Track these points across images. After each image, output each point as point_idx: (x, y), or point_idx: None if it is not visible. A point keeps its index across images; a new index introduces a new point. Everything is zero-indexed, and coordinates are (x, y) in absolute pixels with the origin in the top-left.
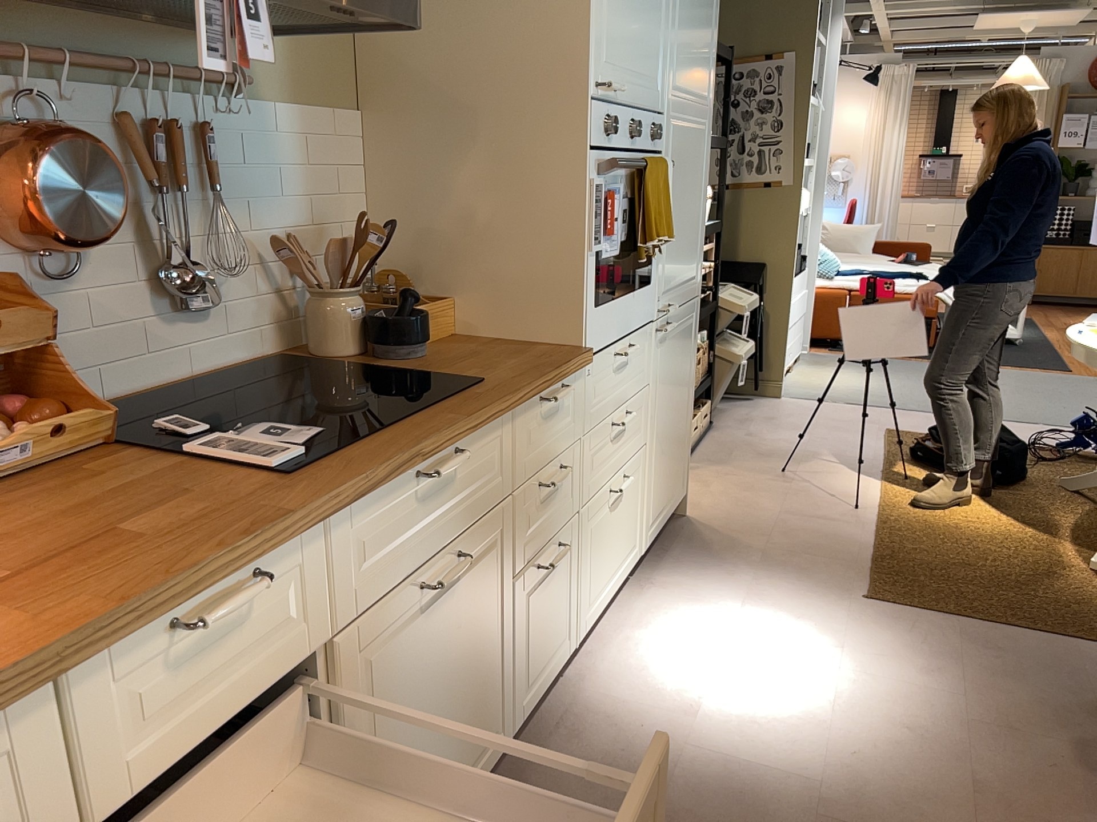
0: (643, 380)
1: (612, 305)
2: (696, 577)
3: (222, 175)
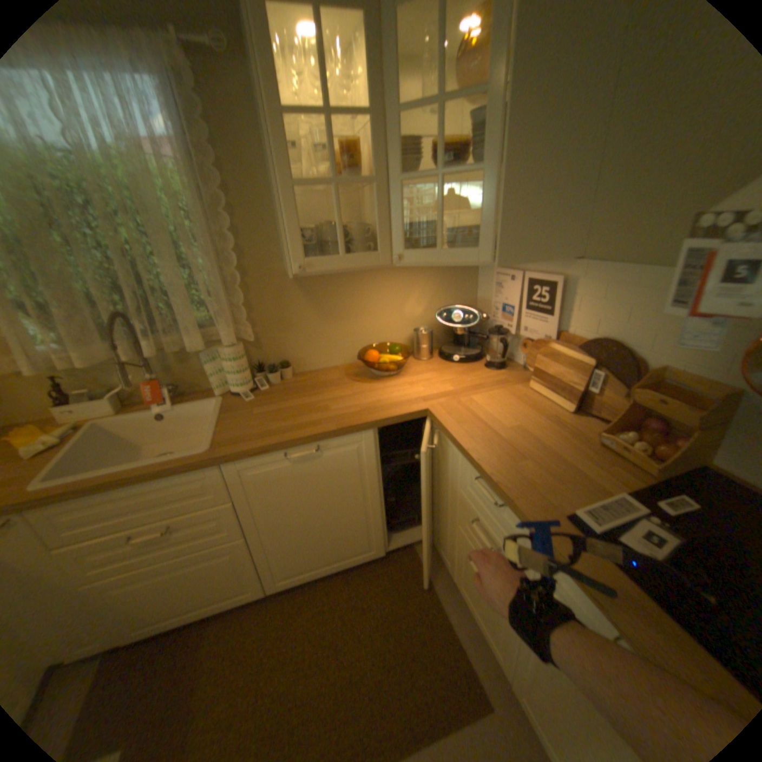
0: None
1: None
2: None
3: None
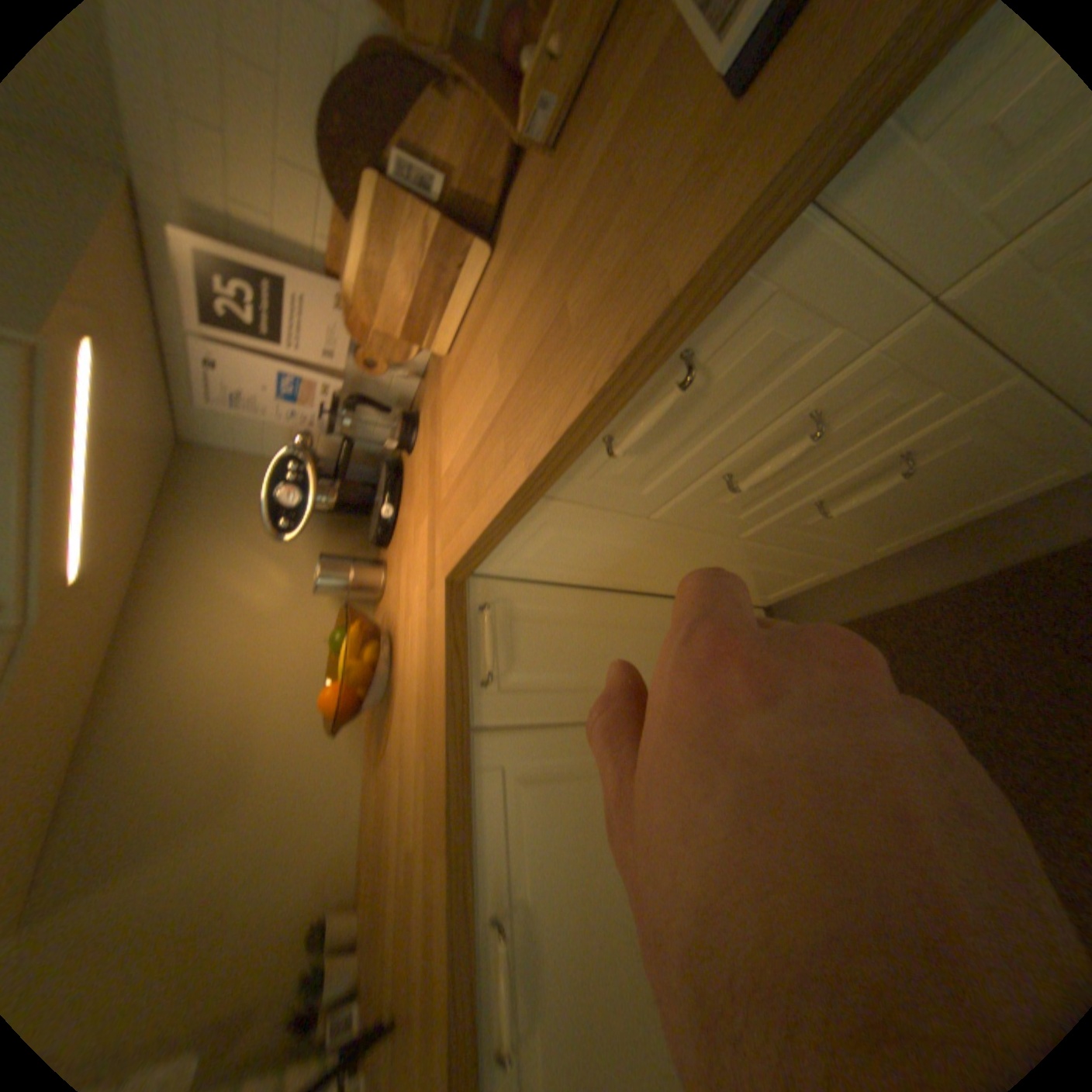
0: None
1: None
2: None
3: None
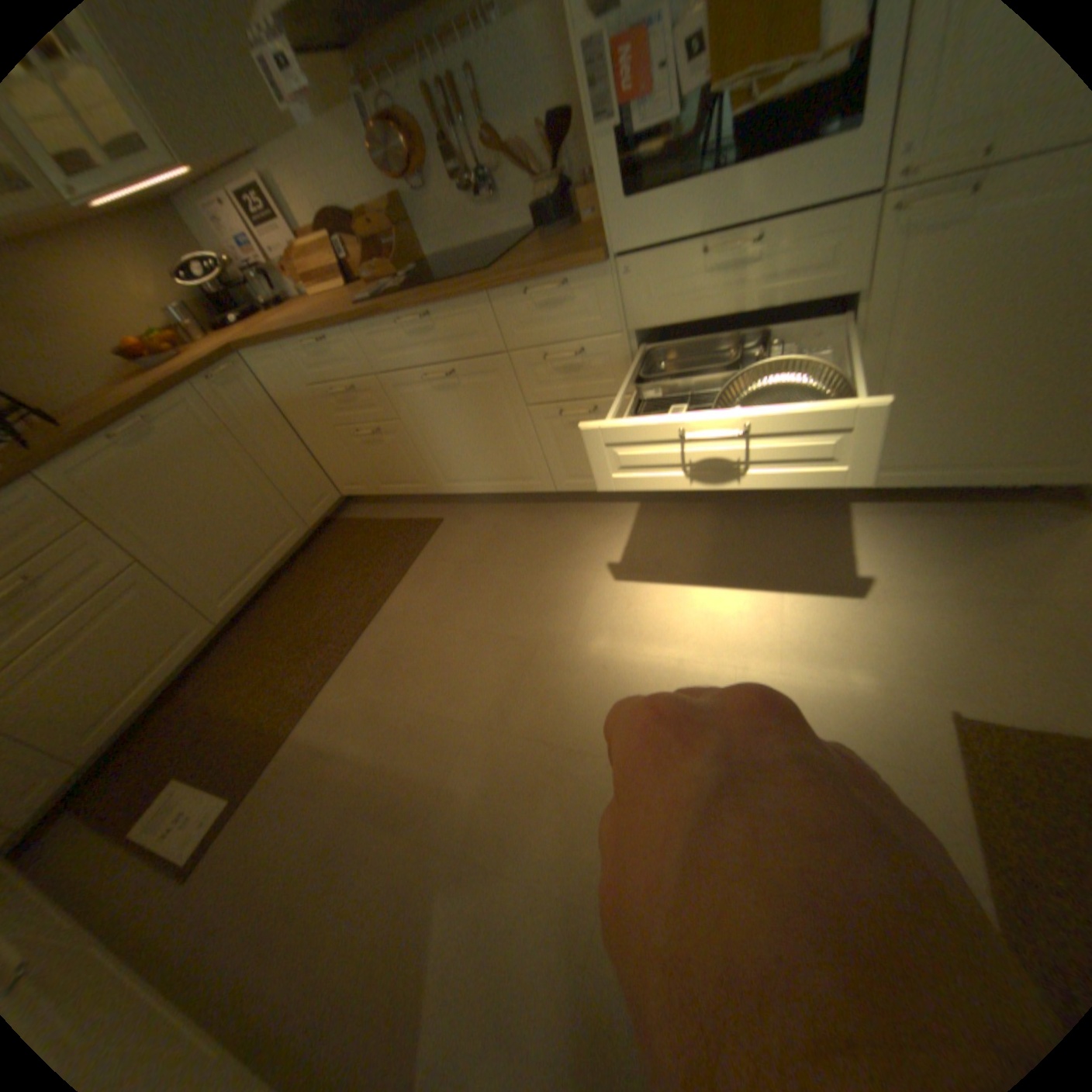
0: (831, 283)
1: (677, 186)
2: (884, 546)
3: (488, 93)
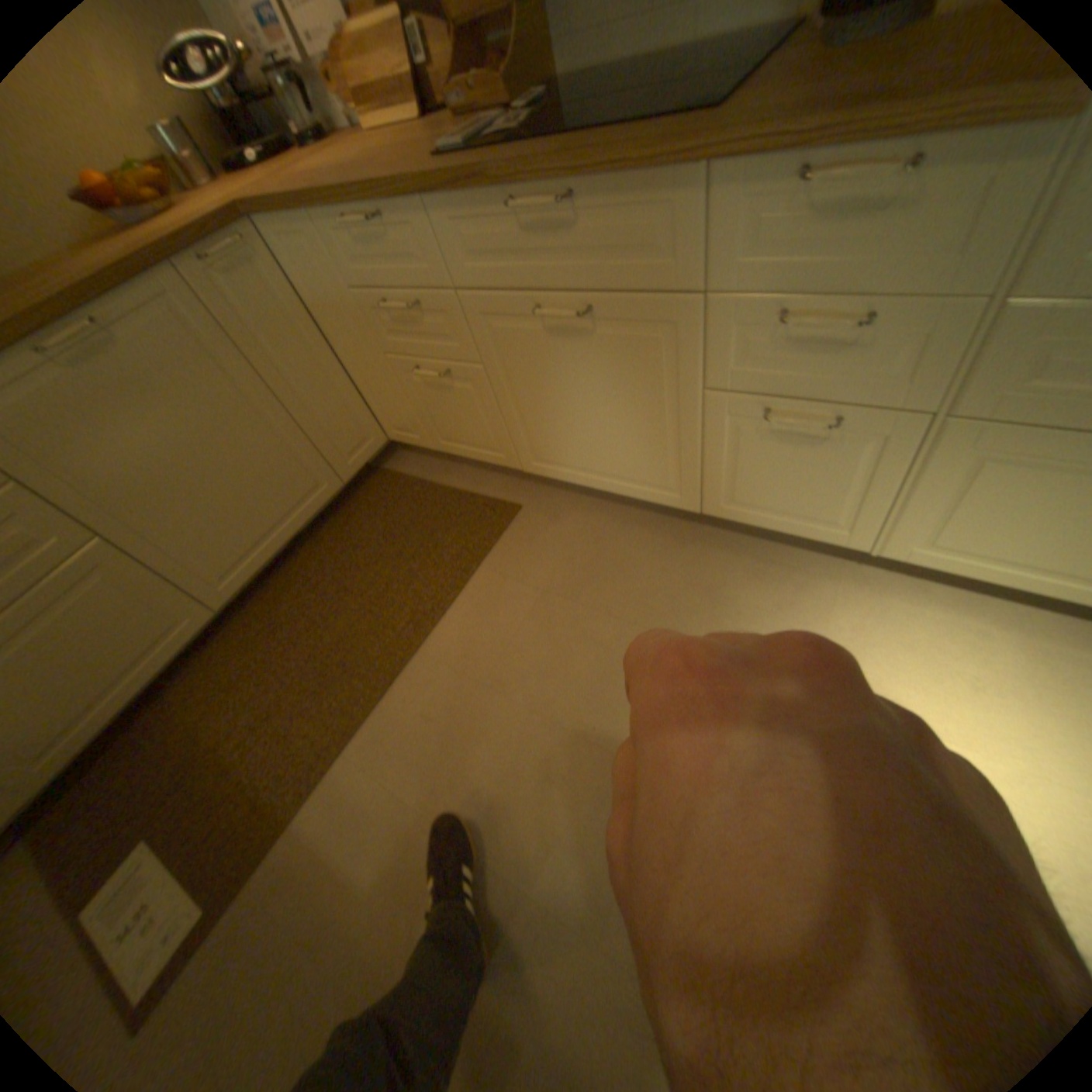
0: None
1: None
2: None
3: None
